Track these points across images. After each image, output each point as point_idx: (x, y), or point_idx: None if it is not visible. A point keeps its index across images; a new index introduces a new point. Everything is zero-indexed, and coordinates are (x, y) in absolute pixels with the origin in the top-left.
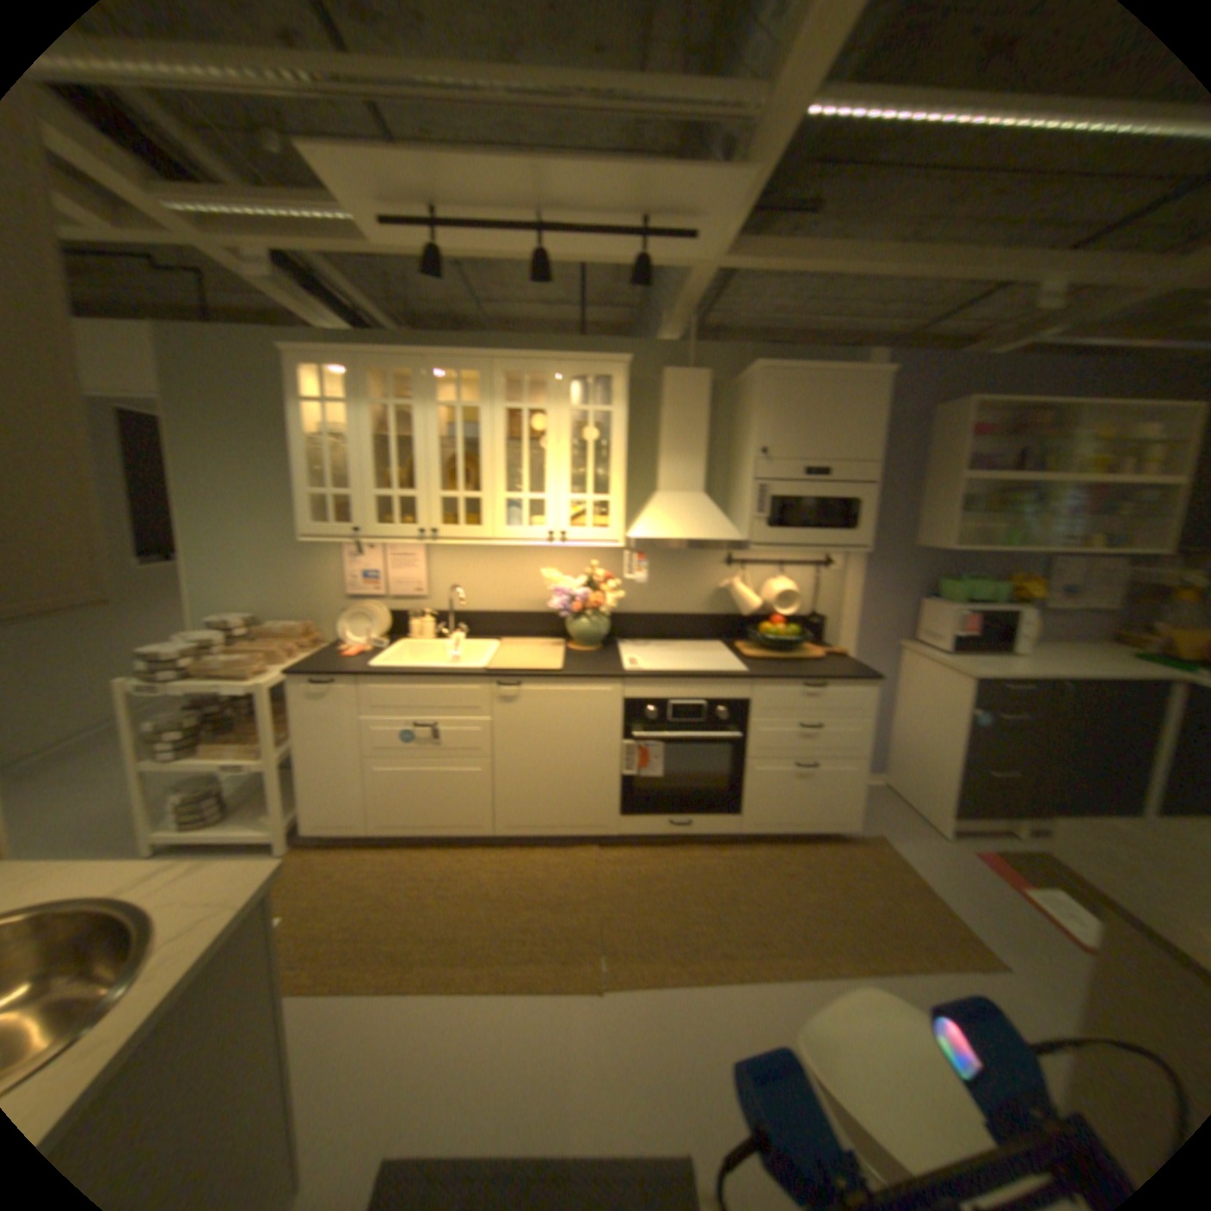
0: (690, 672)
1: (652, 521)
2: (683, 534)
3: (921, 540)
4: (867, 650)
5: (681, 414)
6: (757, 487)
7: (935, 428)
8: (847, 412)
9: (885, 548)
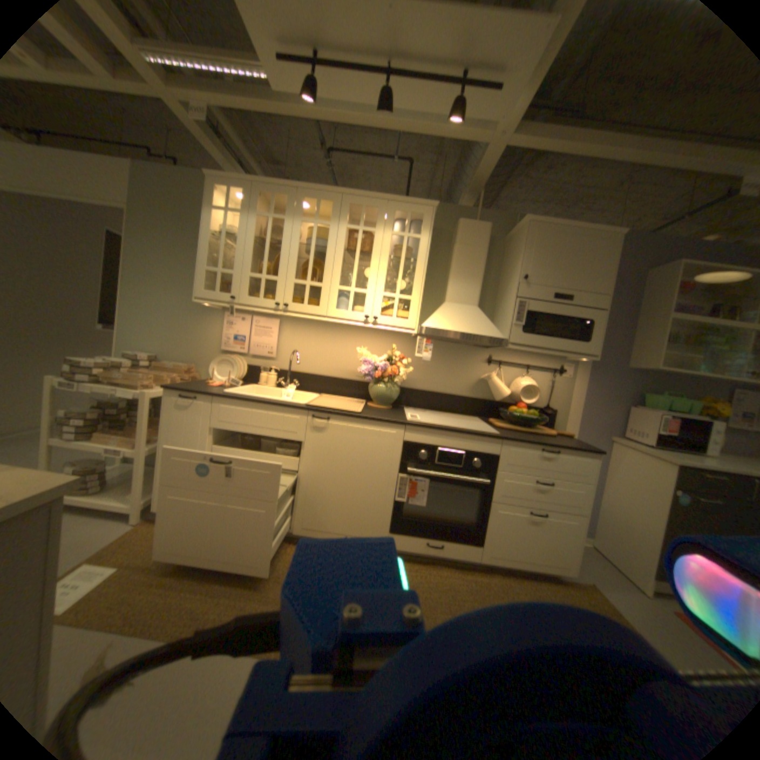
0: (455, 427)
1: (439, 318)
2: (460, 328)
3: (632, 362)
4: (586, 440)
5: (467, 249)
6: (518, 302)
7: (647, 284)
8: (588, 256)
9: (605, 365)
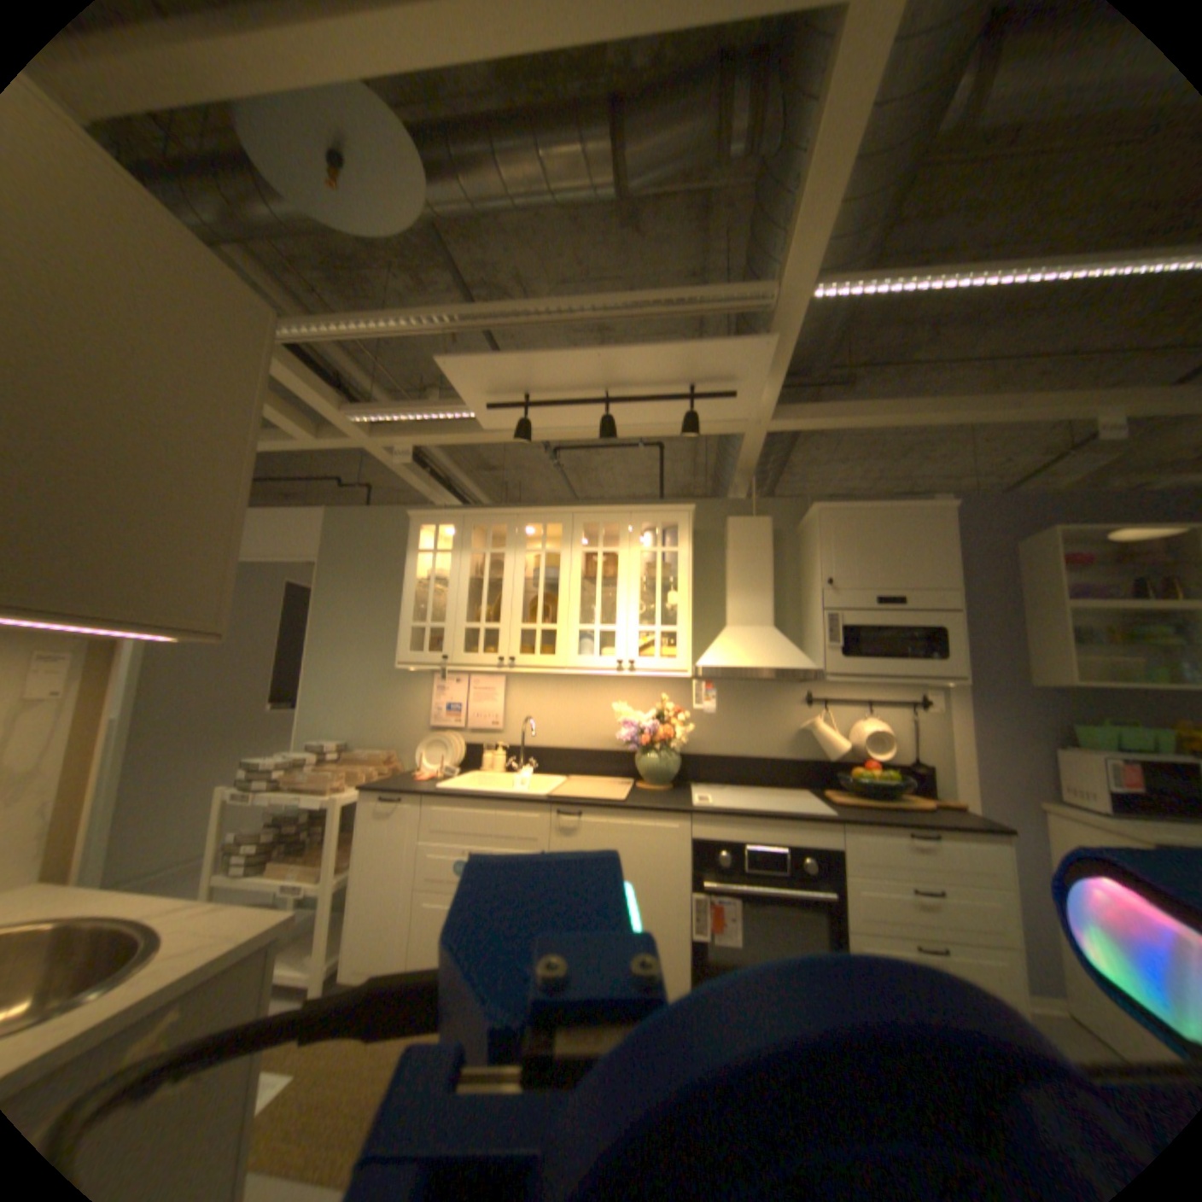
0: (767, 810)
1: (719, 649)
2: (751, 661)
3: (1035, 678)
4: (996, 811)
5: (744, 553)
6: (826, 614)
7: (1022, 561)
8: (912, 542)
9: (992, 687)
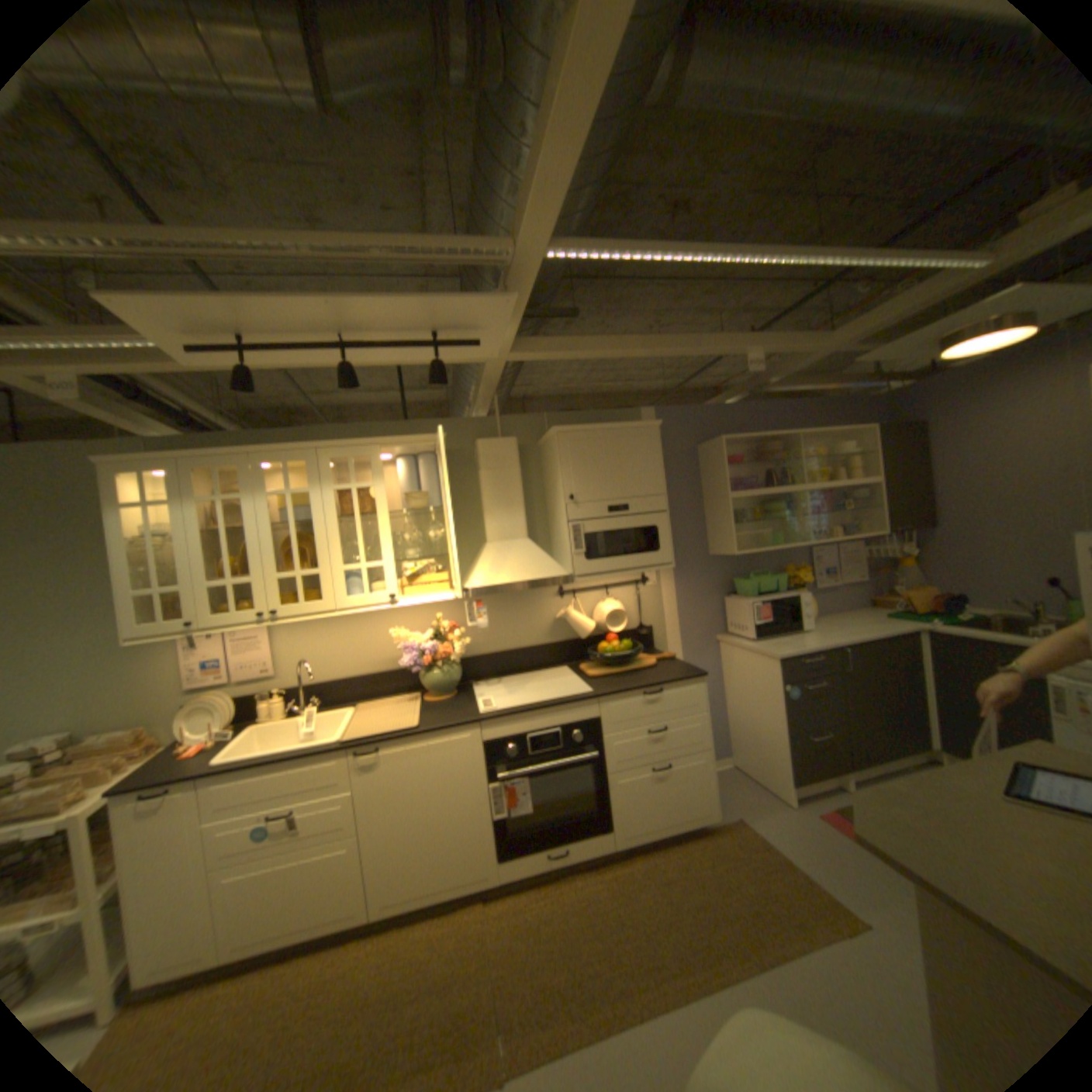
0: (542, 703)
1: (486, 570)
2: (515, 578)
3: (711, 550)
4: (692, 650)
5: (498, 476)
6: (572, 528)
7: (702, 462)
8: (631, 460)
9: (686, 561)
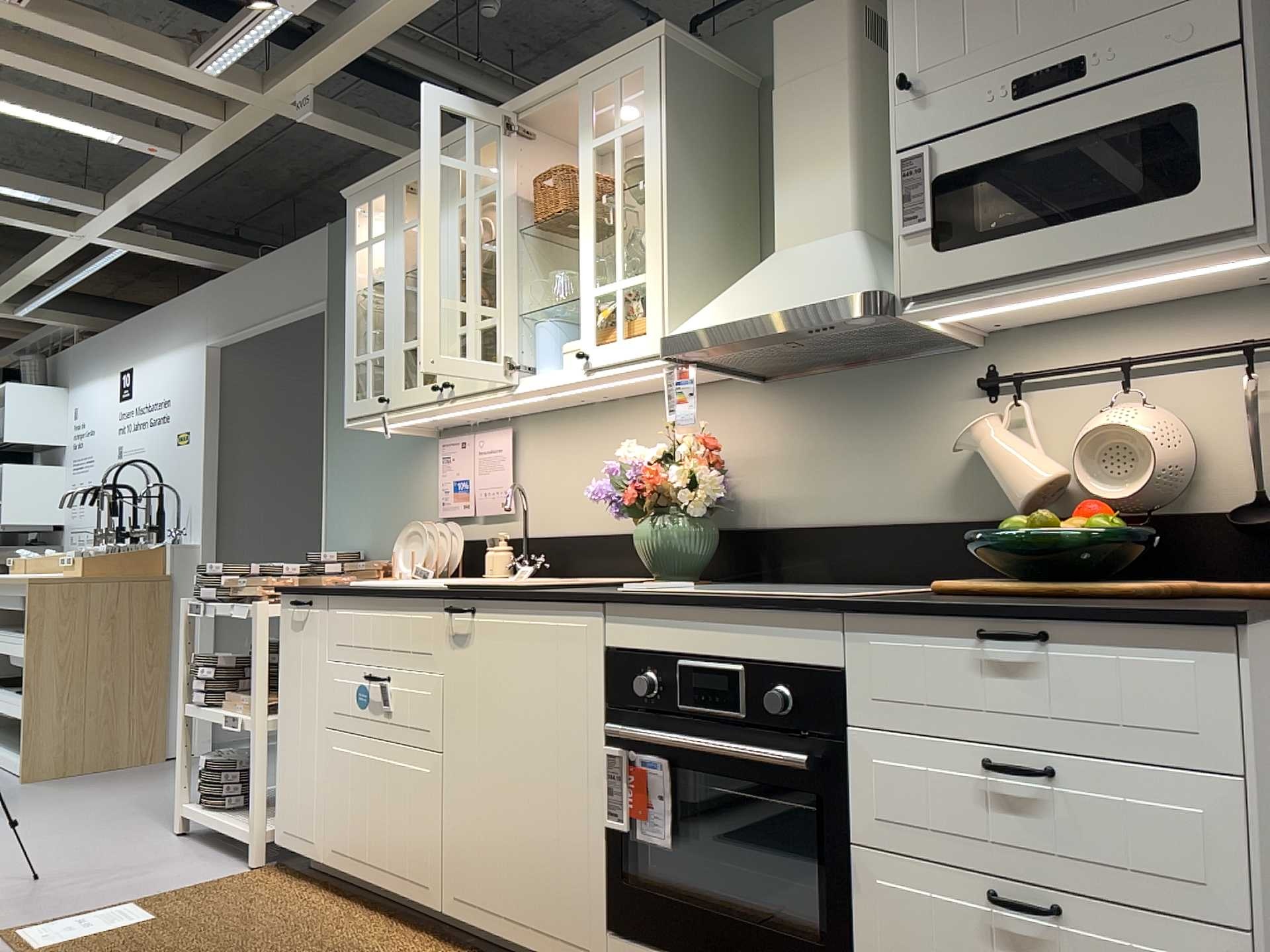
0: (731, 594)
1: (723, 299)
2: (758, 307)
3: None
4: None
5: (800, 90)
6: (899, 165)
7: None
8: None
9: None
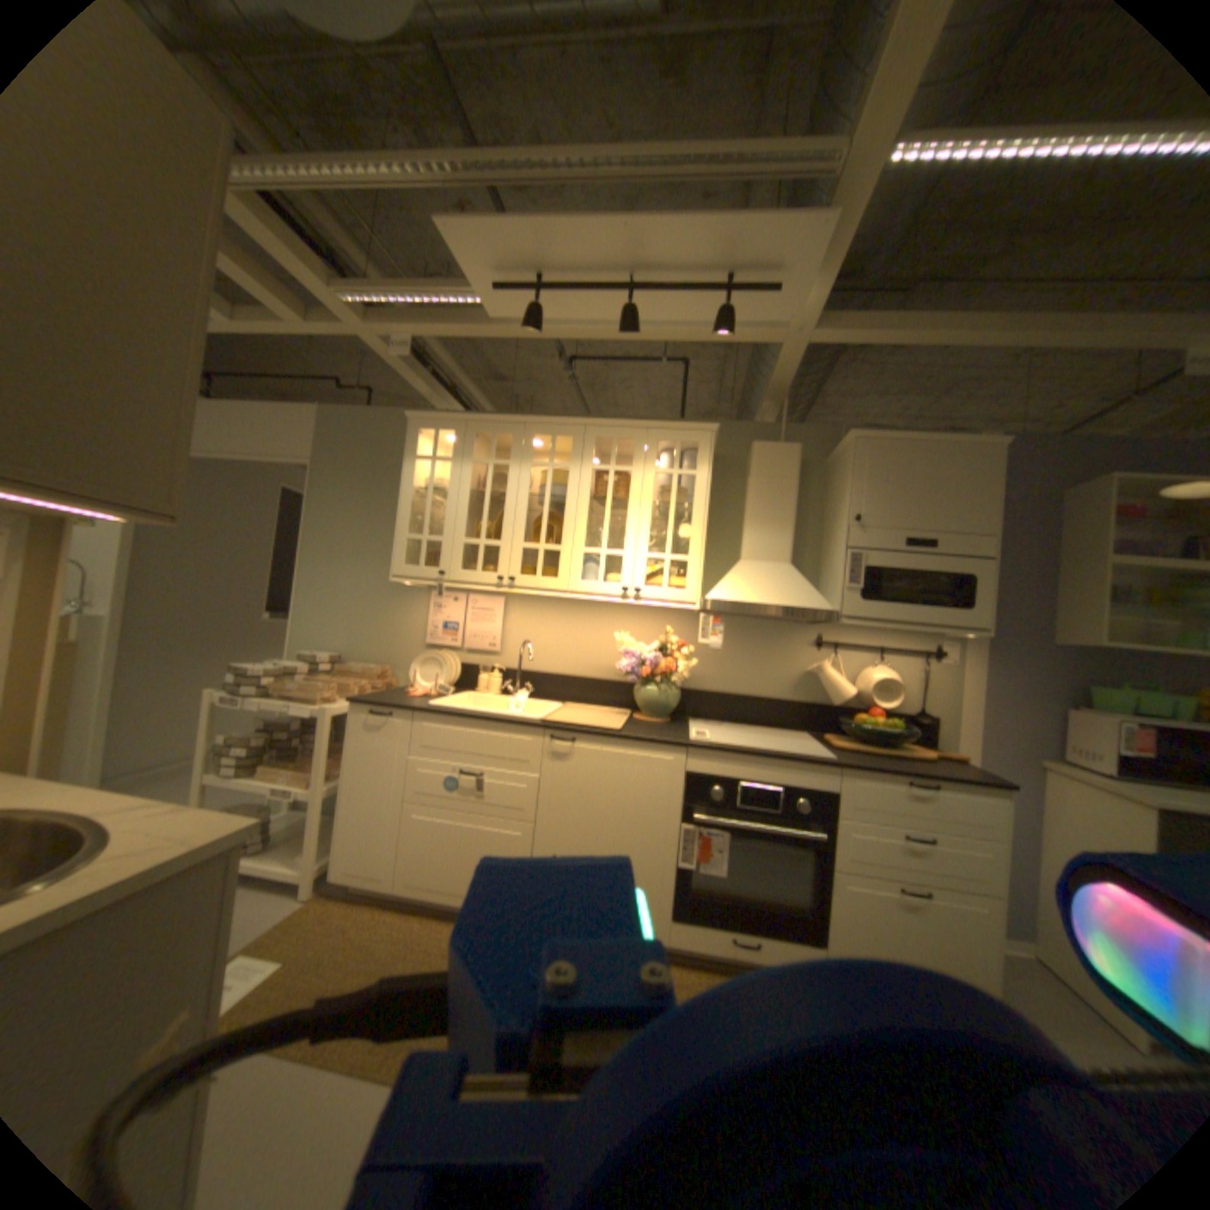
0: (766, 750)
1: (731, 584)
2: (764, 598)
3: (1060, 636)
4: (997, 766)
5: (768, 483)
6: (850, 554)
7: (1067, 511)
8: (954, 480)
9: (1013, 642)
